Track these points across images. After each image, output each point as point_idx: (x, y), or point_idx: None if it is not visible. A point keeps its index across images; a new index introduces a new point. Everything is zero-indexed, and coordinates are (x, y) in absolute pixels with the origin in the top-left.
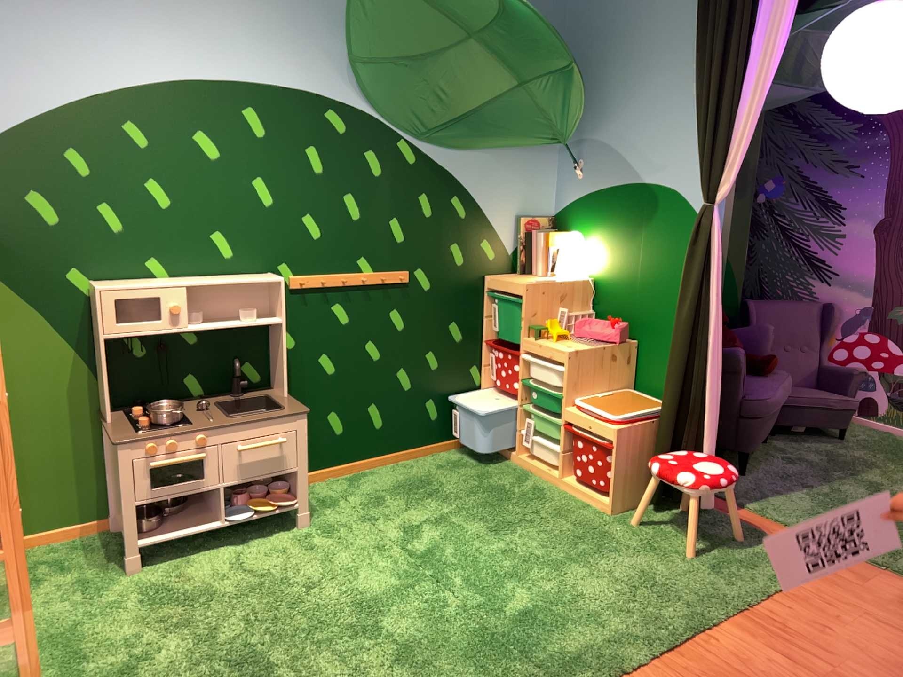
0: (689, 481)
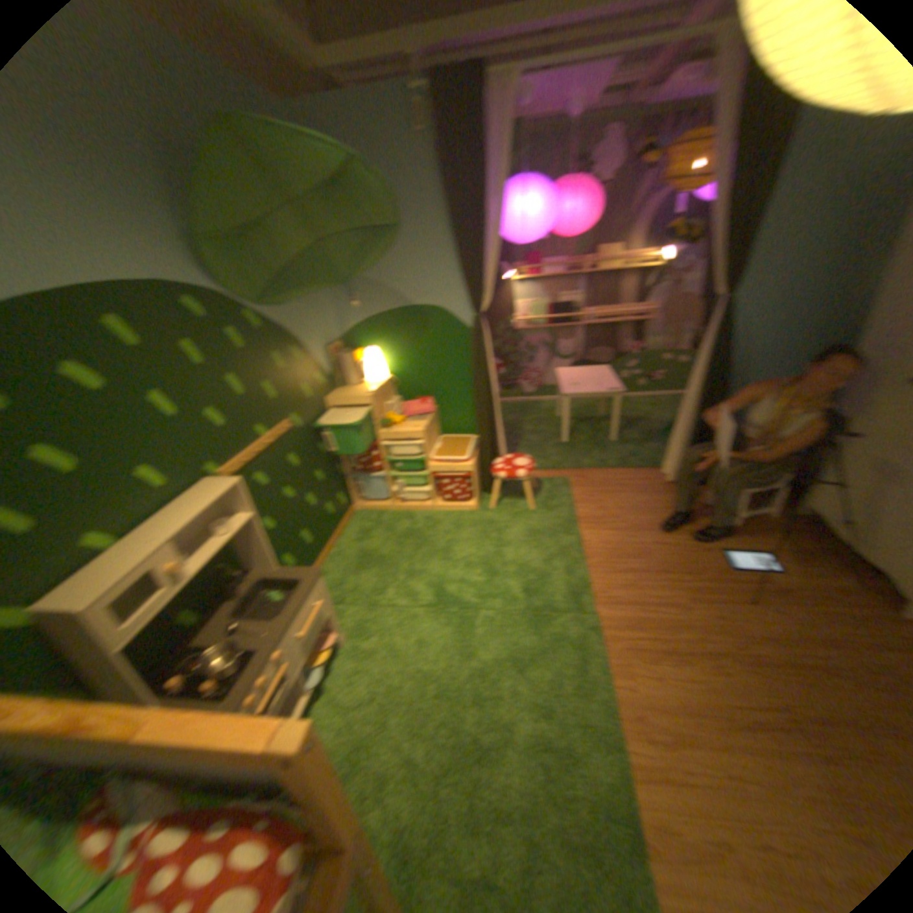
0: (524, 474)
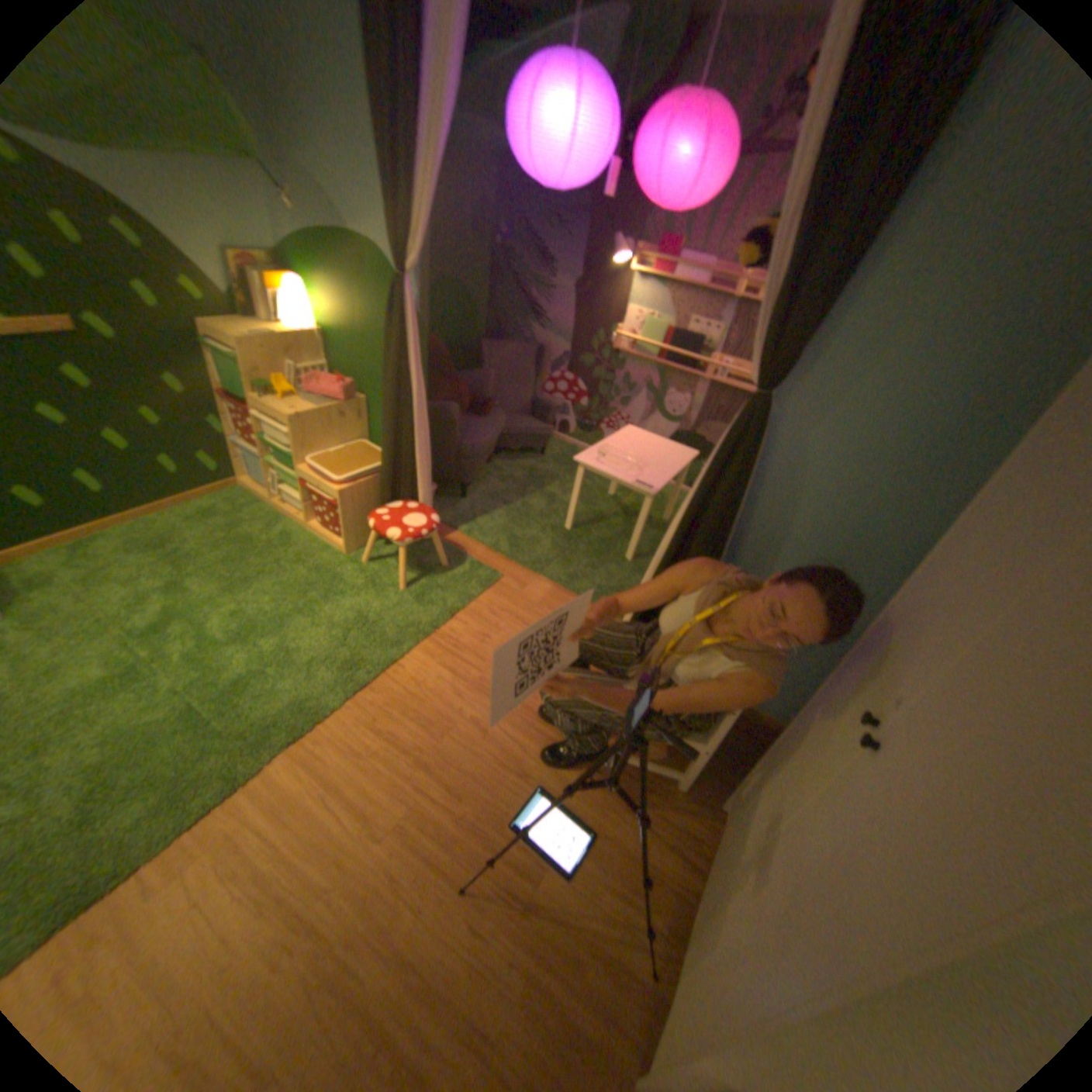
0: (395, 538)
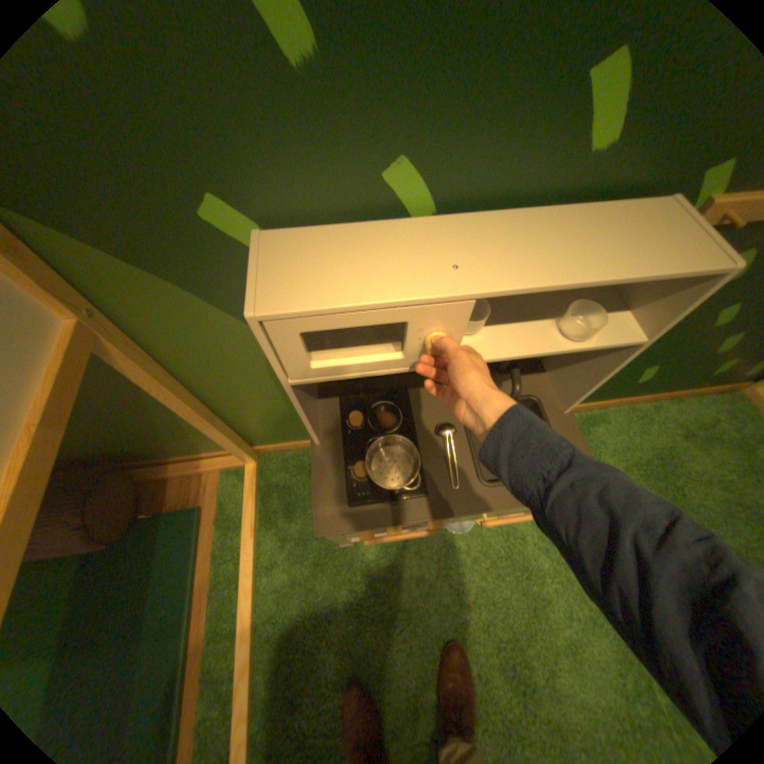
0: None
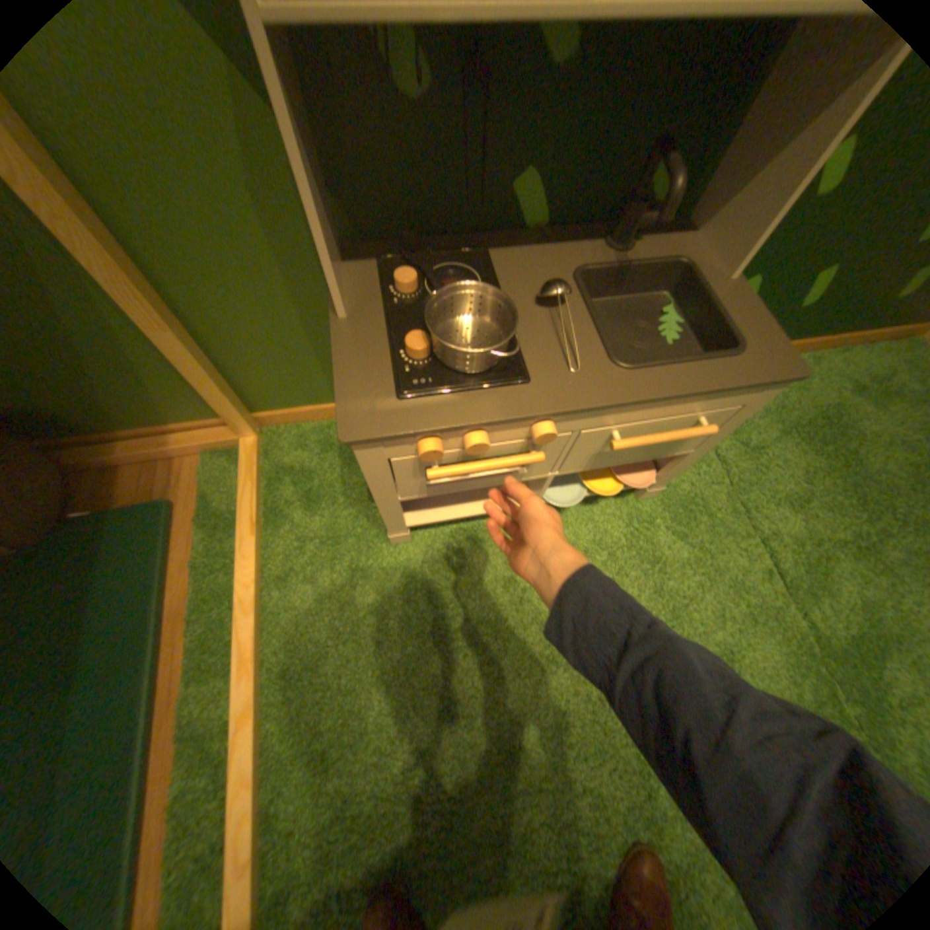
0: None
